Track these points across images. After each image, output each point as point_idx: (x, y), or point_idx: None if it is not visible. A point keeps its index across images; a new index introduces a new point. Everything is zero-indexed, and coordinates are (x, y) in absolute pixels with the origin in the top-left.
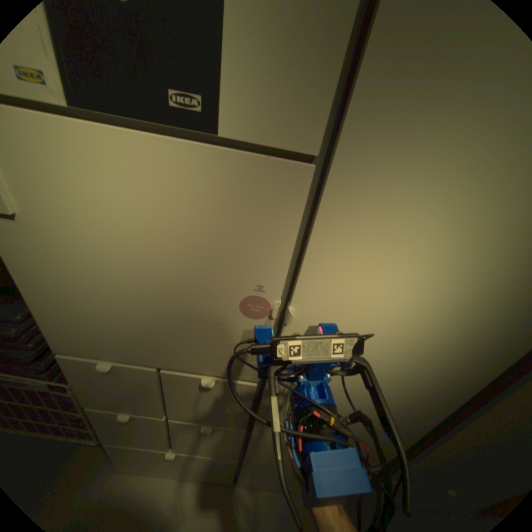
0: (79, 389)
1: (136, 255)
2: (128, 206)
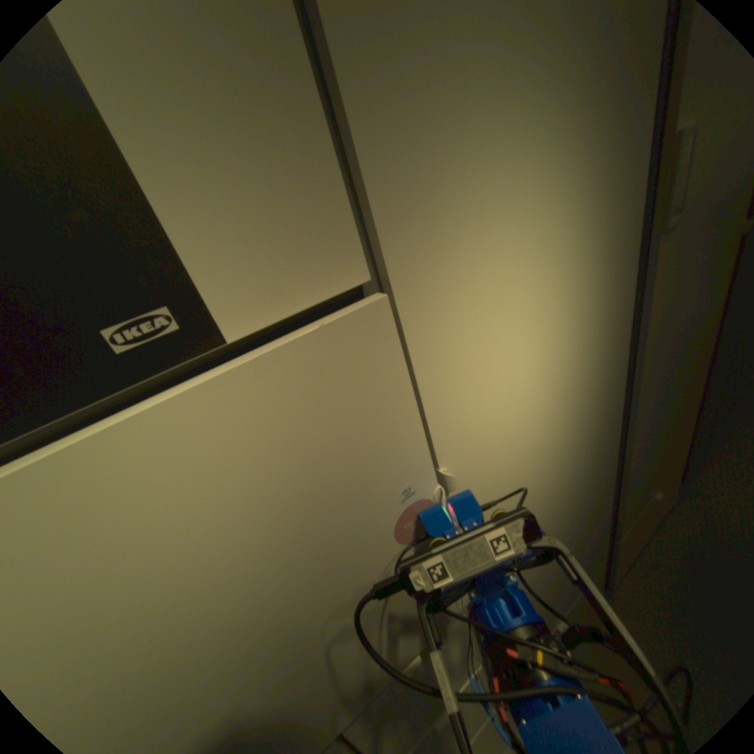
0: None
1: (193, 621)
2: (130, 563)
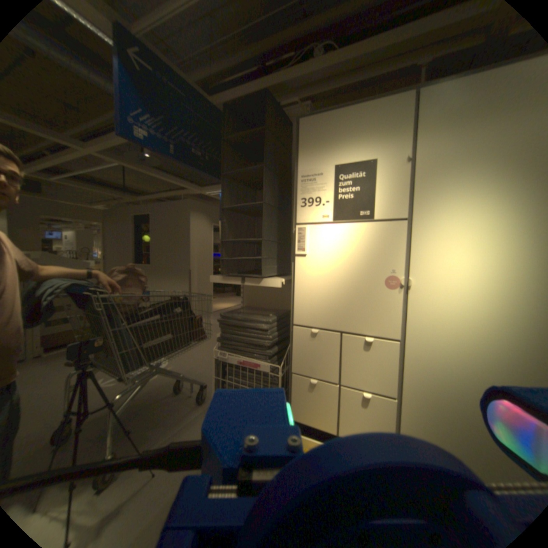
0: (295, 355)
1: (341, 265)
2: (342, 247)
